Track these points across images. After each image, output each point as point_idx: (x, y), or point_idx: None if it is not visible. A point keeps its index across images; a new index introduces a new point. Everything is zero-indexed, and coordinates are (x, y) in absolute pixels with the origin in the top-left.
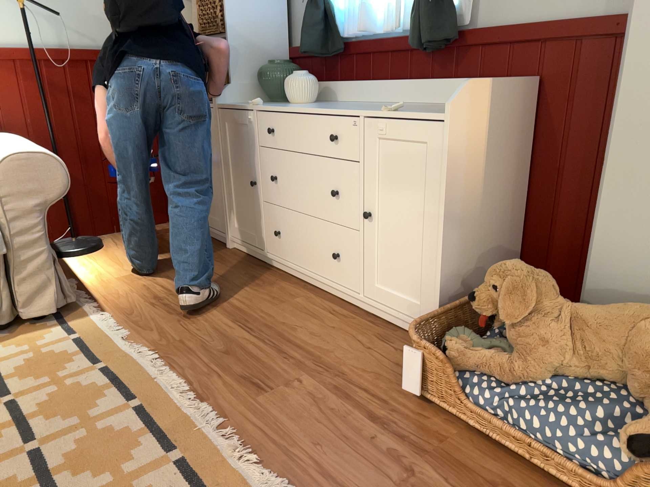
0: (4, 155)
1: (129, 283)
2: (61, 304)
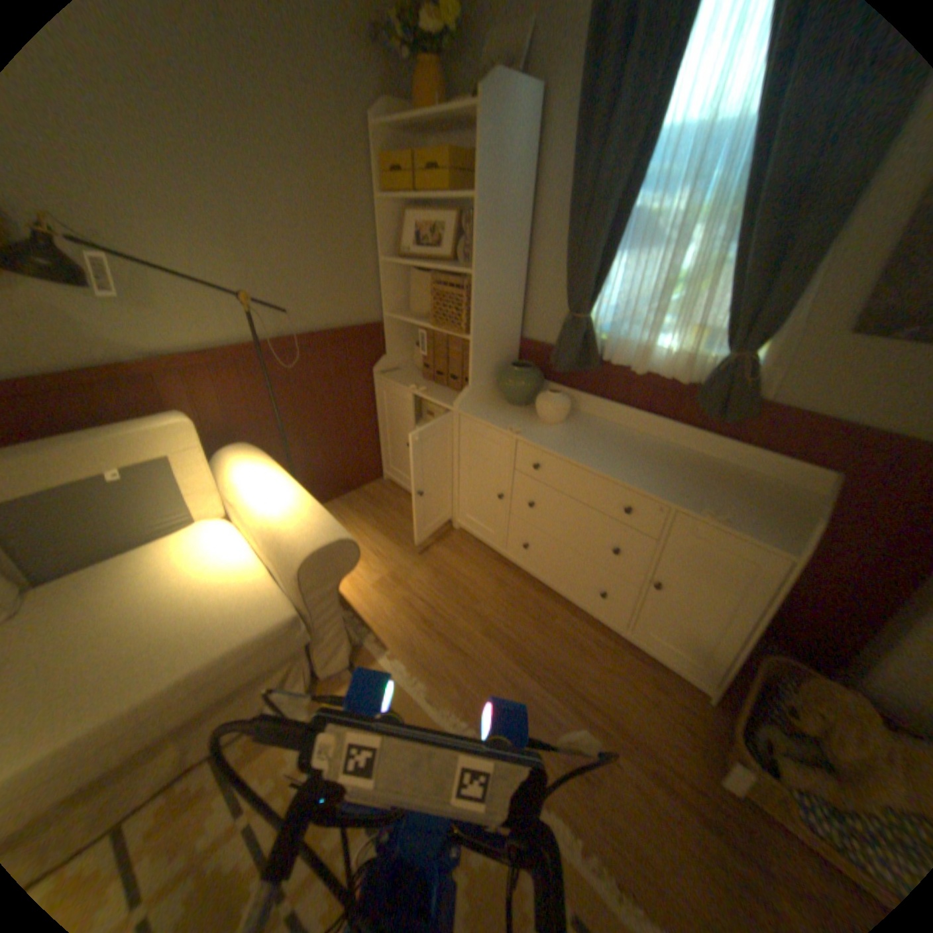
0: (298, 547)
1: (387, 595)
2: (351, 655)
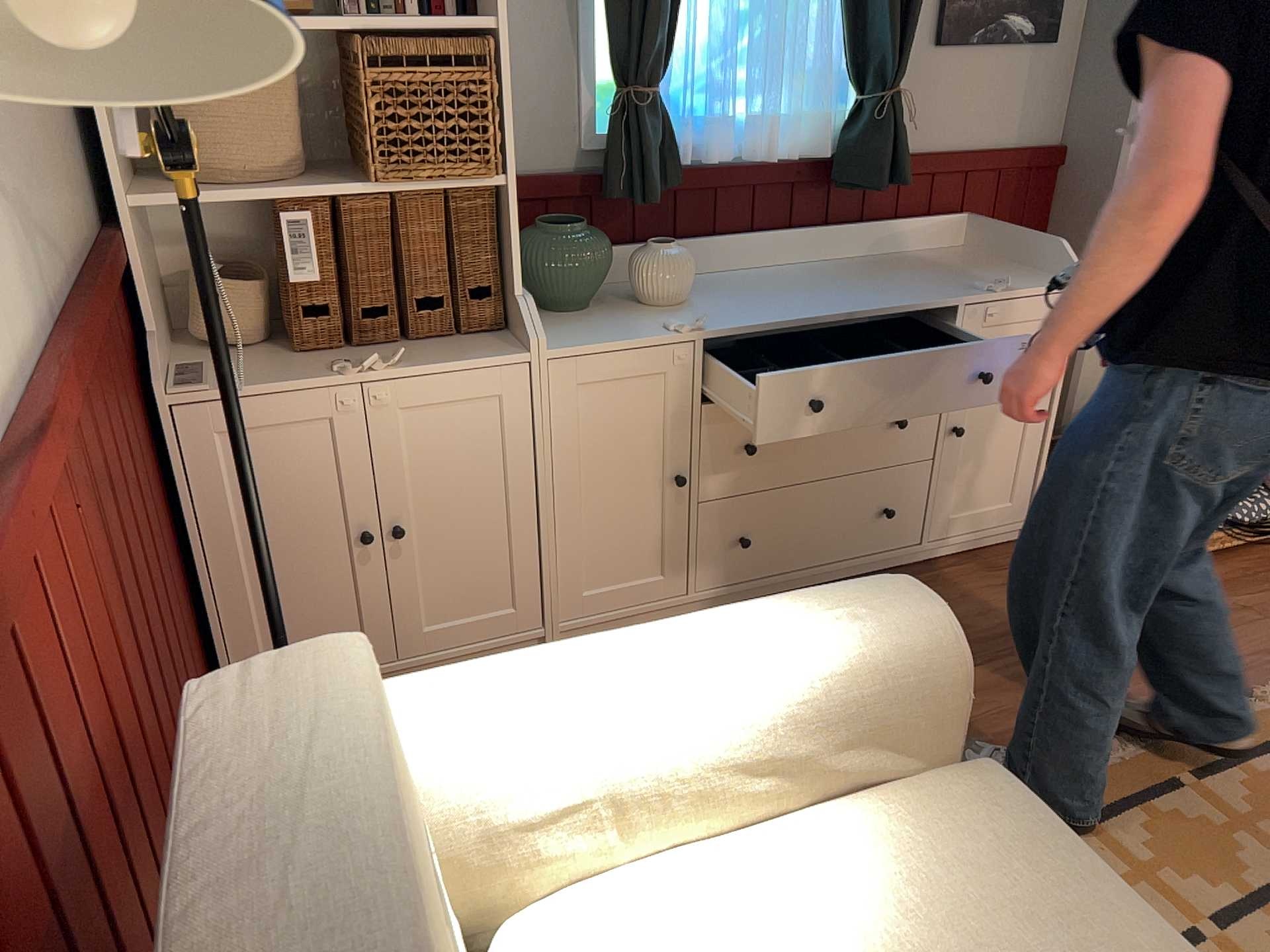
0: (911, 635)
1: None
2: None
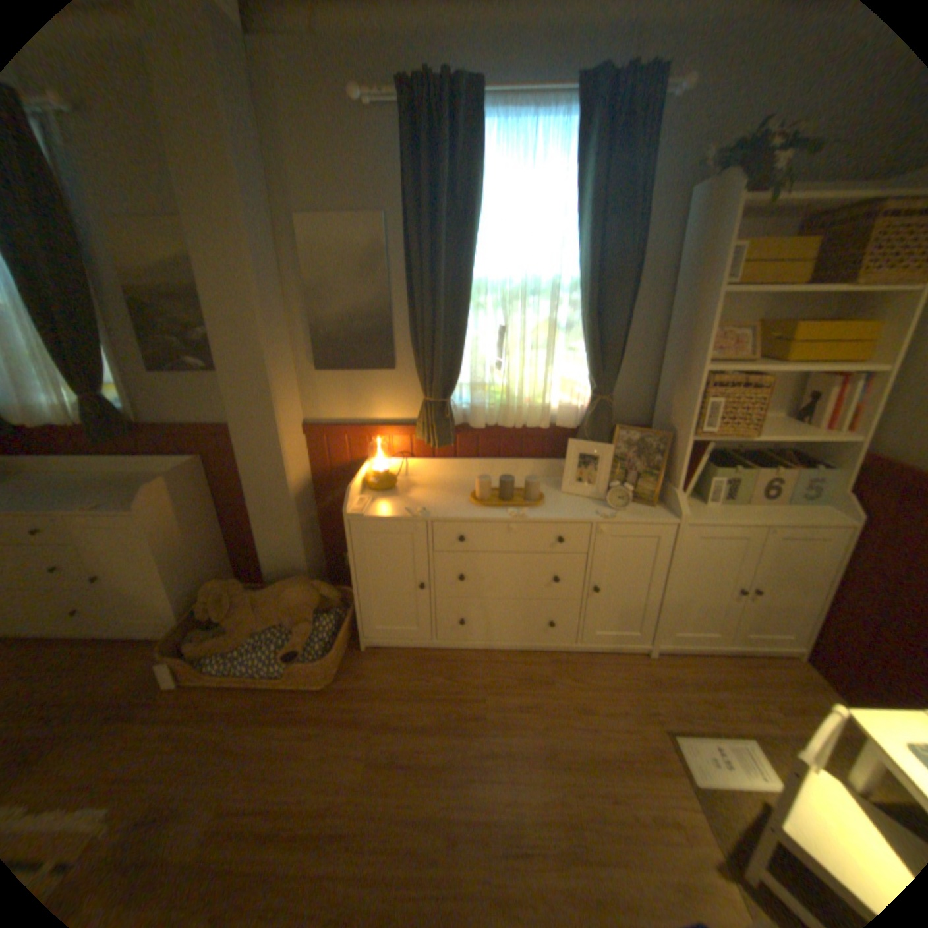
0: None
1: None
2: None
